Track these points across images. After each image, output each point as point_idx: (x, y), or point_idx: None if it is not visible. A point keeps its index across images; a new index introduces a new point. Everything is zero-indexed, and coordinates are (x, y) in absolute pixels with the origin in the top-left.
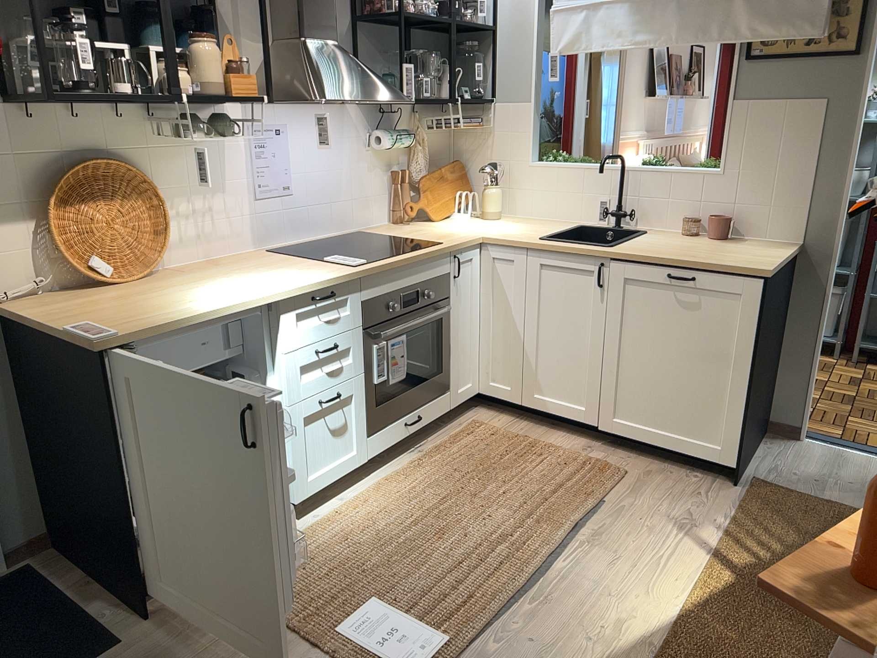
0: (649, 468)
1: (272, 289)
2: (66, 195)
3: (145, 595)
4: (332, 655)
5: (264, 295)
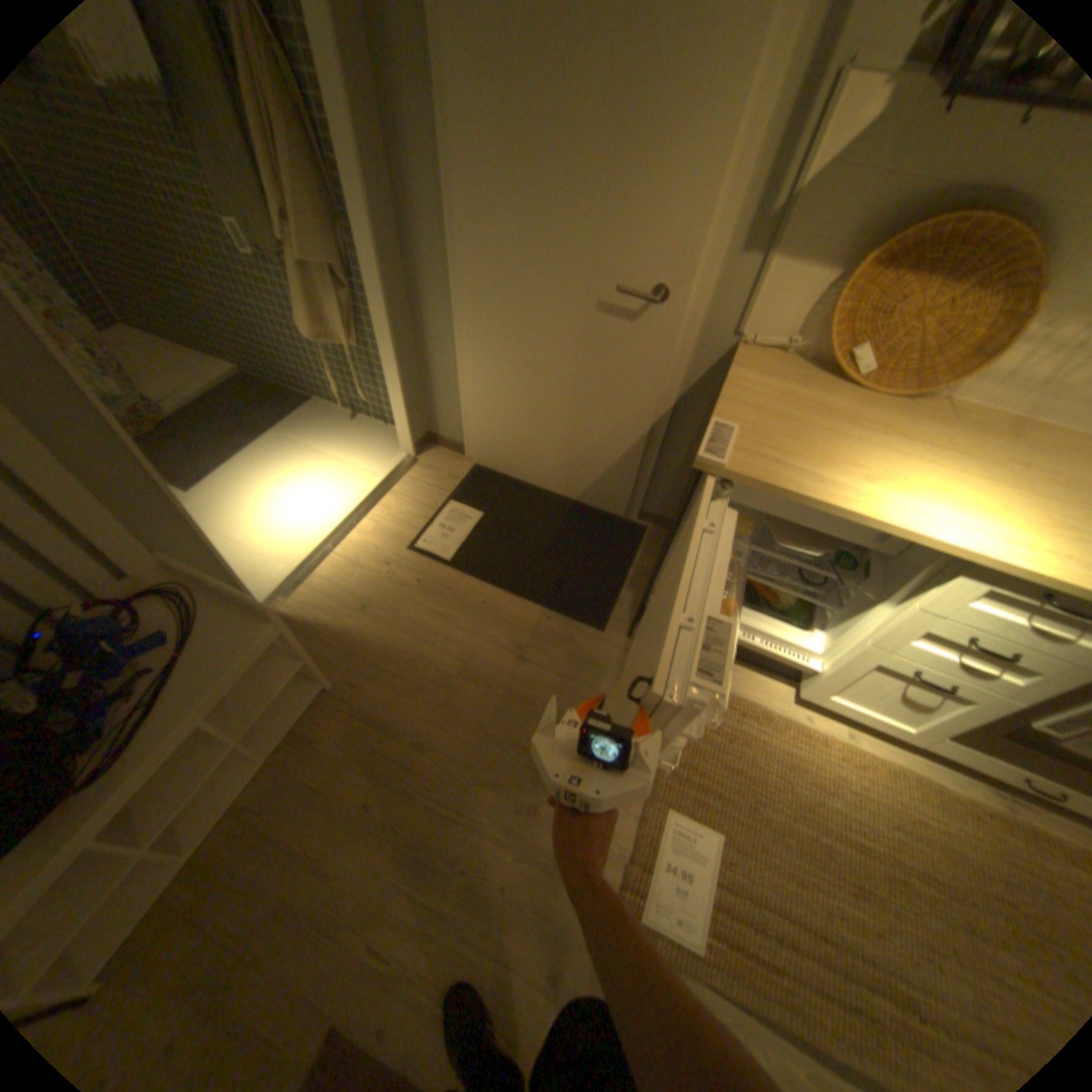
0: None
1: (995, 543)
2: (904, 249)
3: (635, 626)
4: (643, 818)
5: (963, 543)
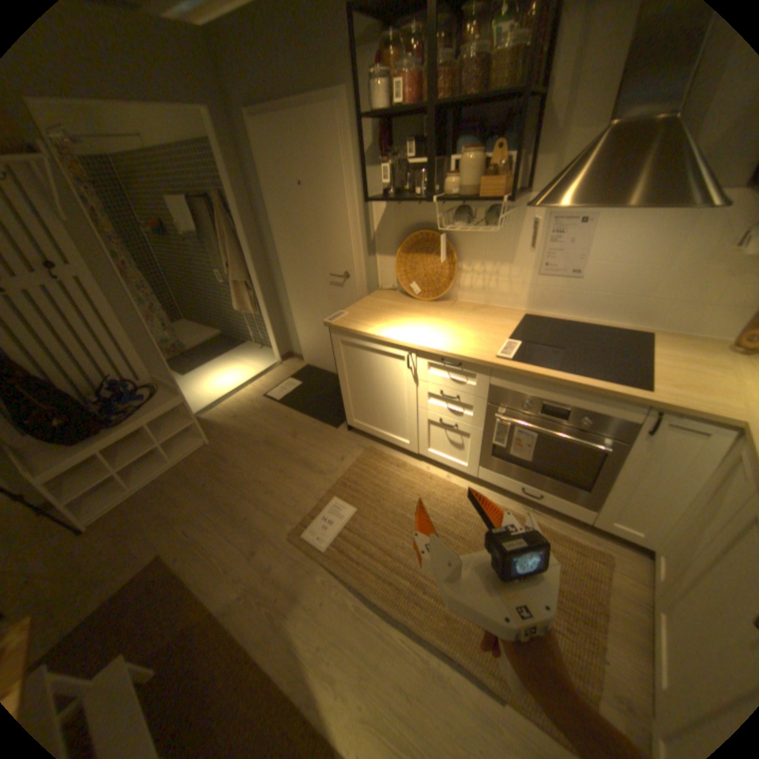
0: None
1: (418, 340)
2: (409, 246)
3: (347, 422)
4: (320, 498)
5: (404, 340)
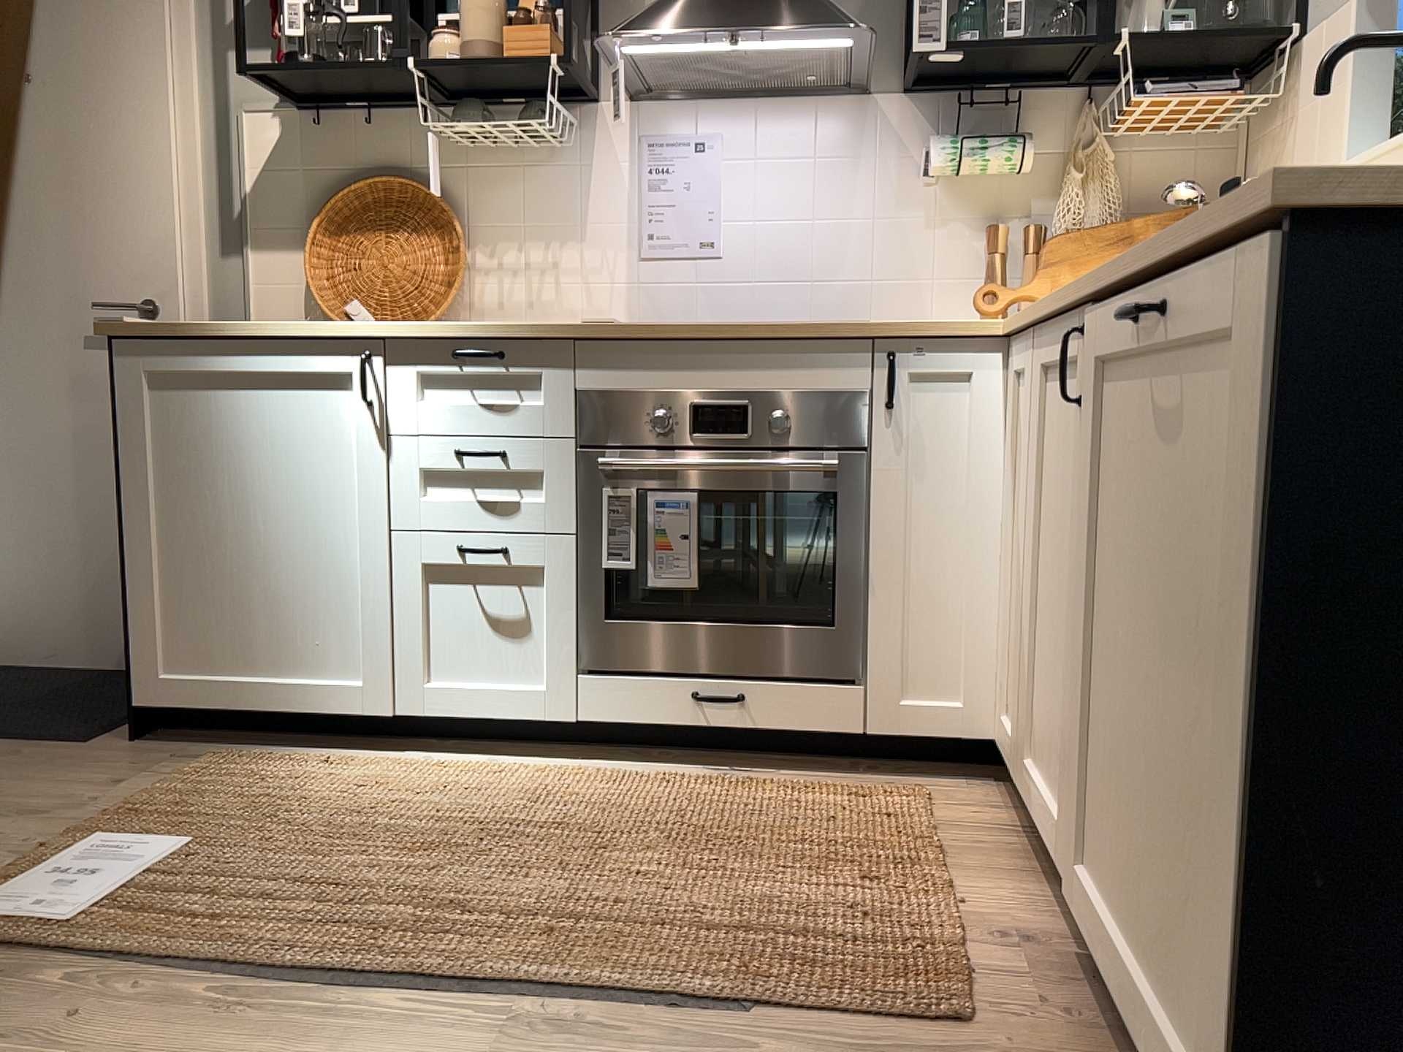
0: None
1: (391, 324)
2: (343, 220)
3: (133, 704)
4: (38, 851)
5: (354, 324)
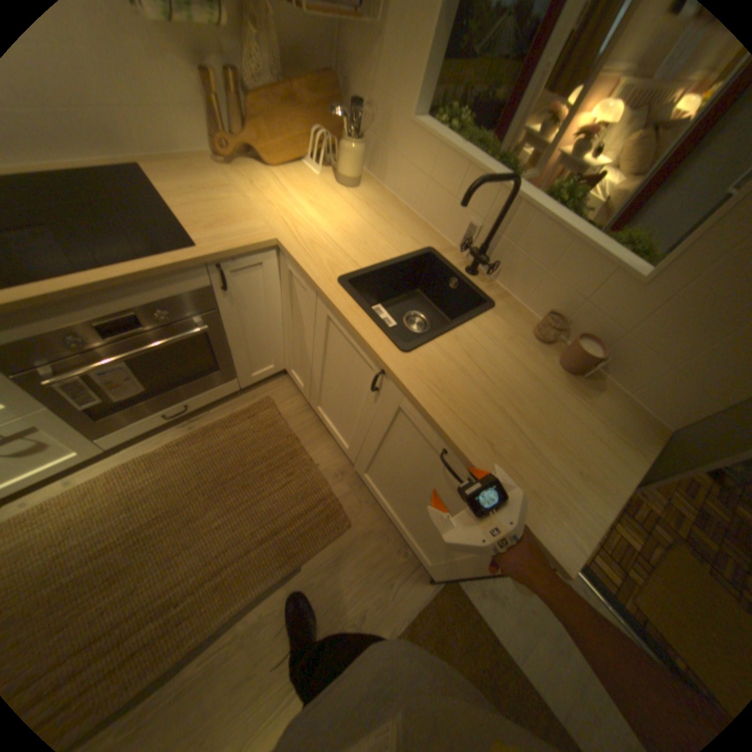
0: (371, 528)
1: None
2: None
3: None
4: None
5: None
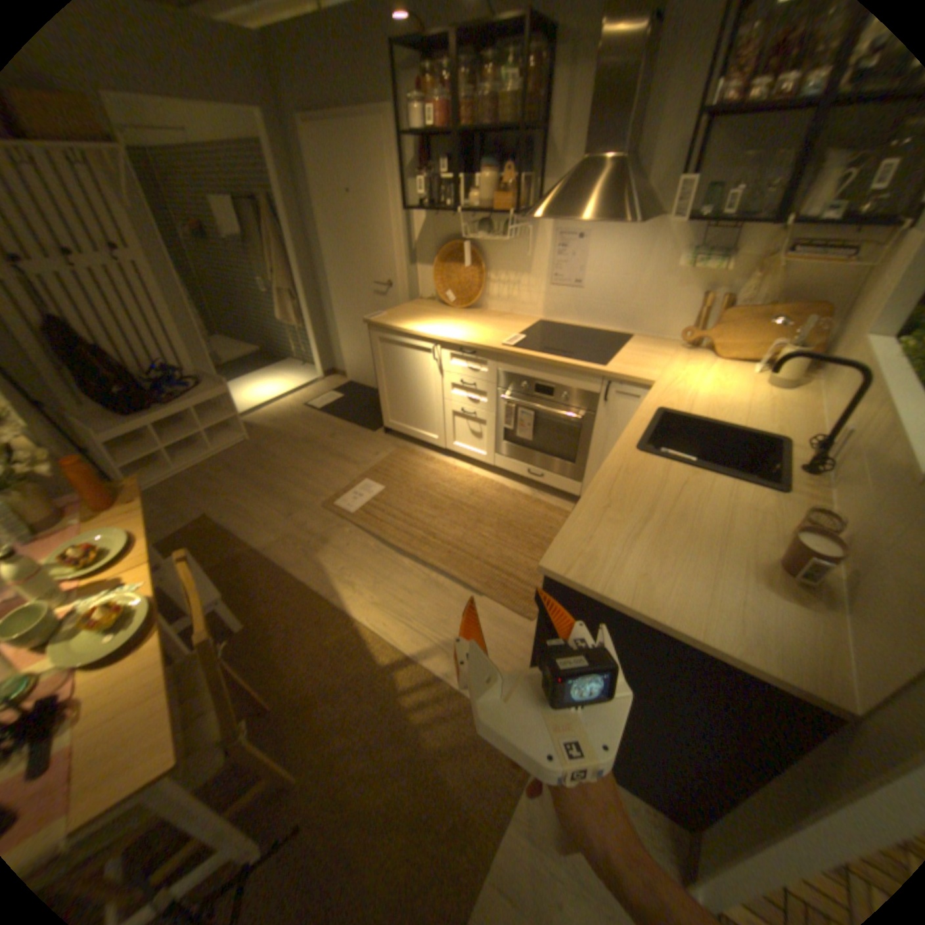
0: None
1: (443, 333)
2: (446, 257)
3: (384, 425)
4: (354, 480)
5: (431, 334)
